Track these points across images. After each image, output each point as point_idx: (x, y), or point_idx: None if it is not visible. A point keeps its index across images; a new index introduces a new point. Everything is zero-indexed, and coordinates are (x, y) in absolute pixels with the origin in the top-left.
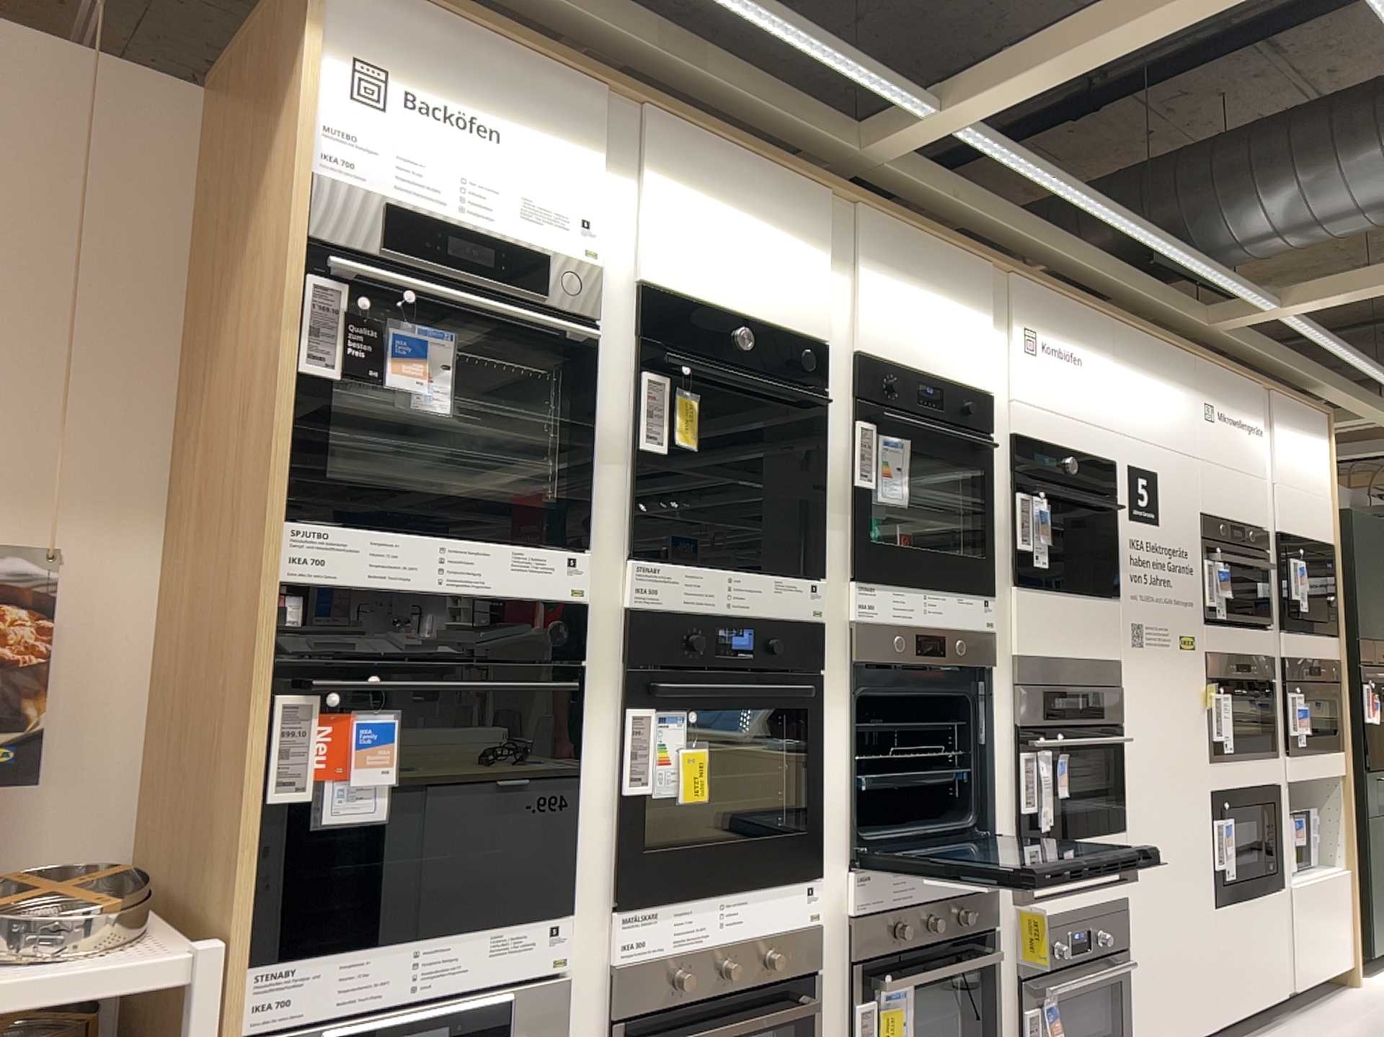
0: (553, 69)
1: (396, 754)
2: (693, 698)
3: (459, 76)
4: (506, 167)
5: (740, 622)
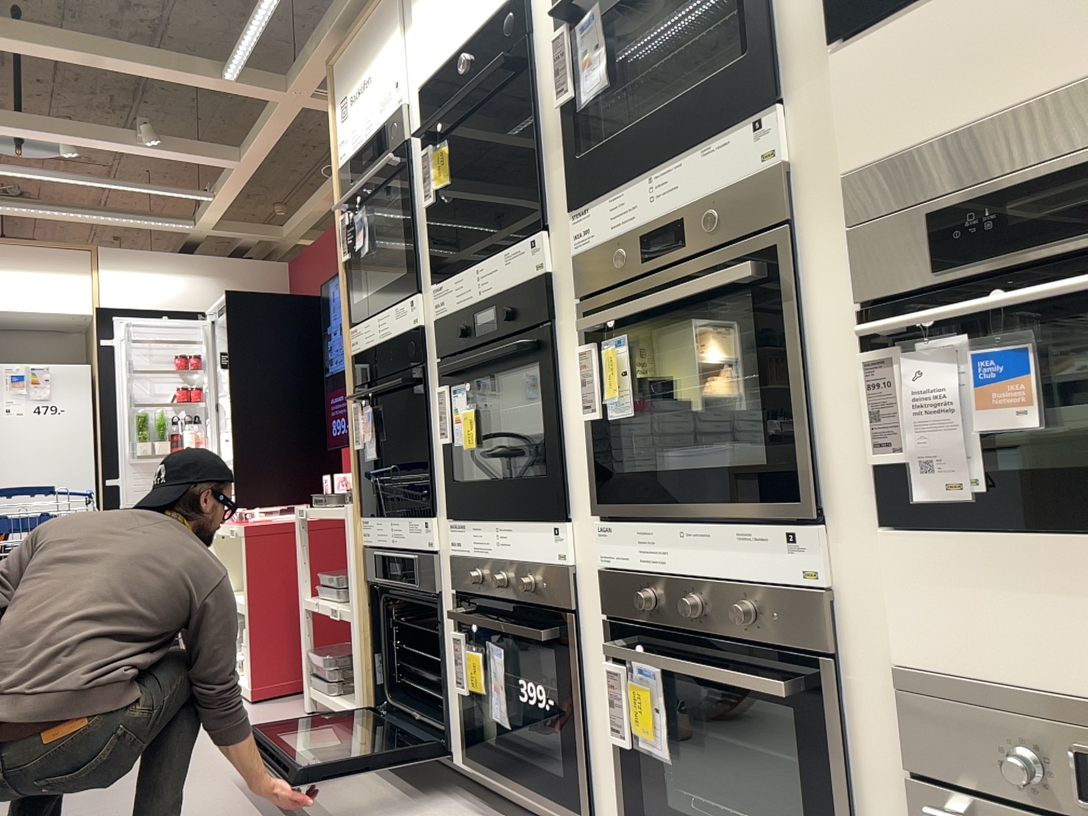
0: (371, 8)
1: (369, 431)
2: (467, 376)
3: (355, 64)
4: (369, 91)
5: (485, 304)
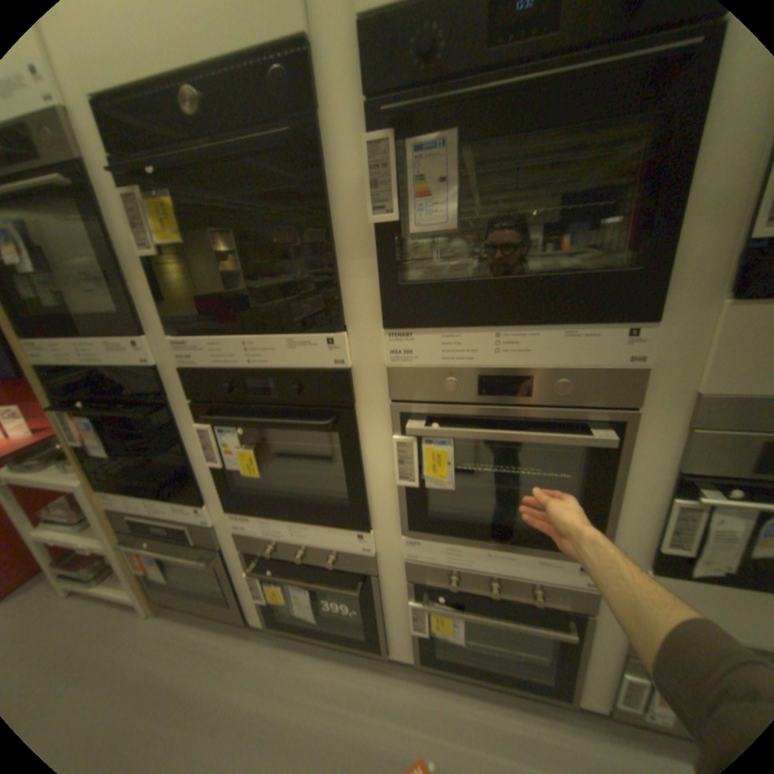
0: None
1: (94, 437)
2: (240, 424)
3: None
4: None
5: (263, 375)
